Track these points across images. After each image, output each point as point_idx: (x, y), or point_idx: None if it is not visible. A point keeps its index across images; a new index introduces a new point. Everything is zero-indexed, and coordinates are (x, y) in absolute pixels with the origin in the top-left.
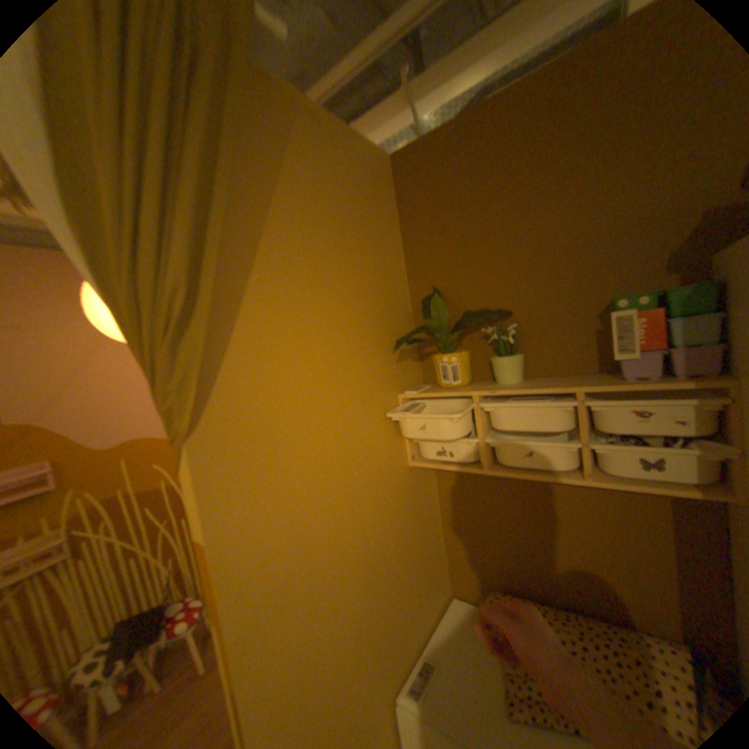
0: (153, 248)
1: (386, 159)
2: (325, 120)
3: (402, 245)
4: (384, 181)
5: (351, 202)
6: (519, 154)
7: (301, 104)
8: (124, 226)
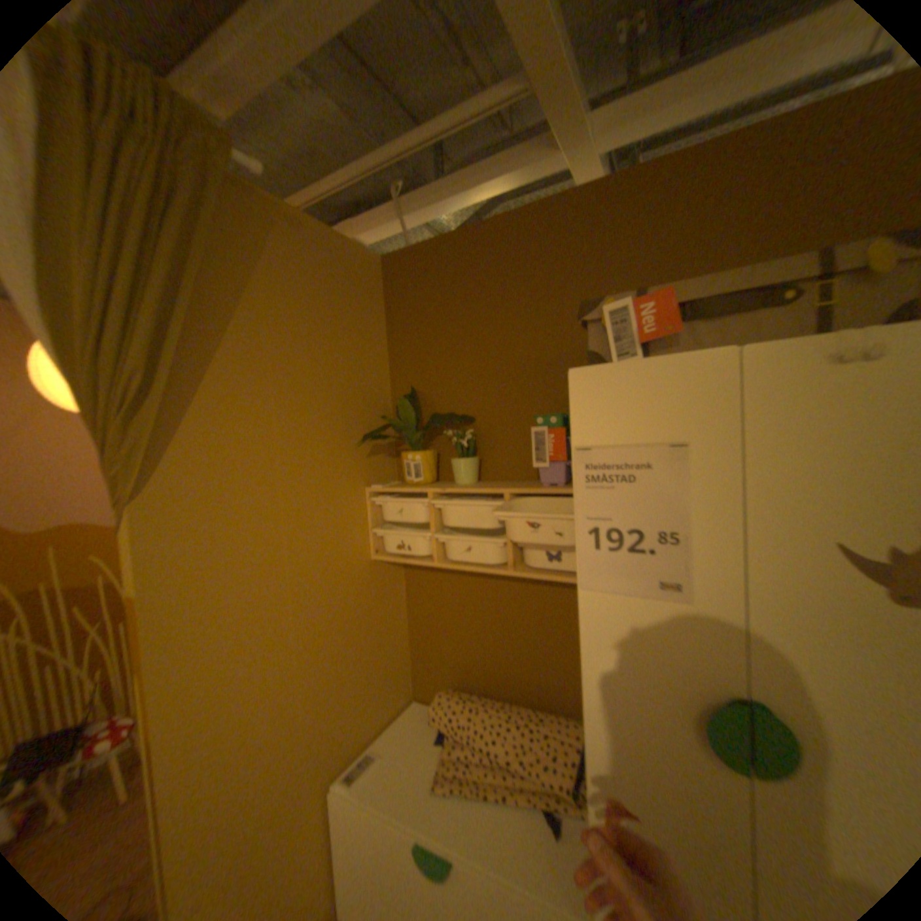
0: (116, 339)
1: (378, 261)
2: (310, 225)
3: (387, 343)
4: (372, 281)
5: (331, 301)
6: (486, 281)
7: (284, 211)
8: (93, 320)
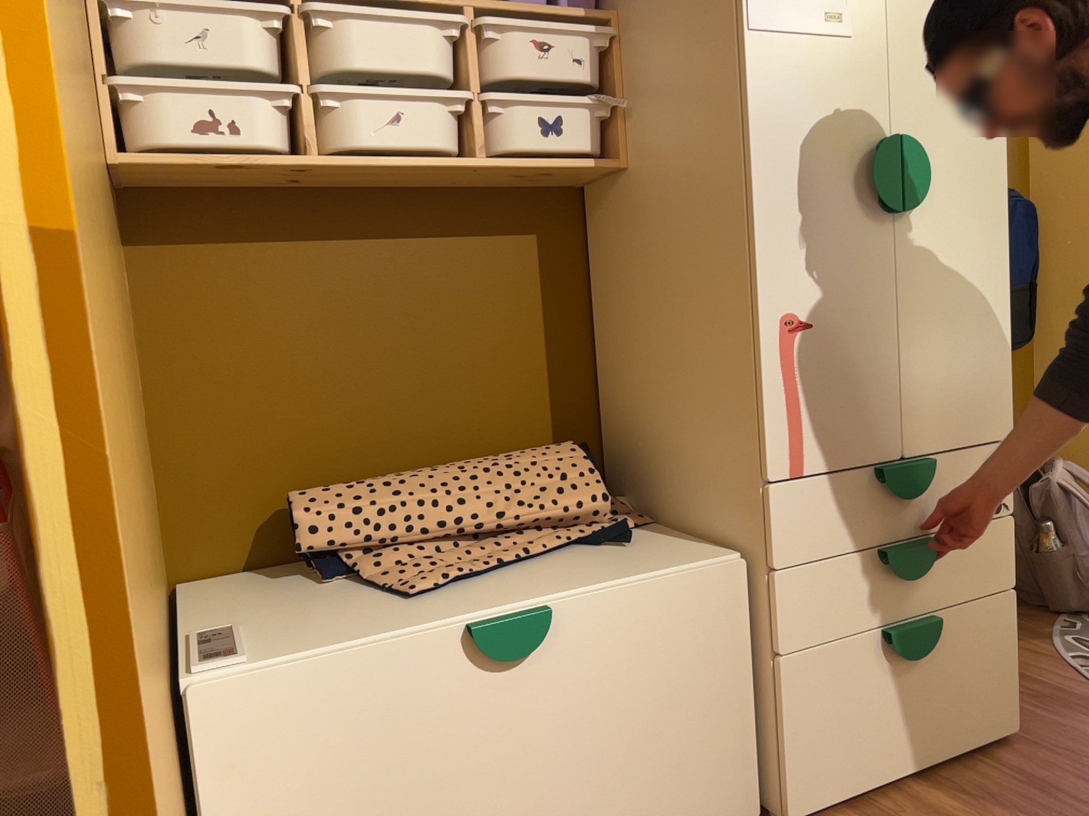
0: None
1: None
2: None
3: None
4: None
5: None
6: None
7: None
8: None
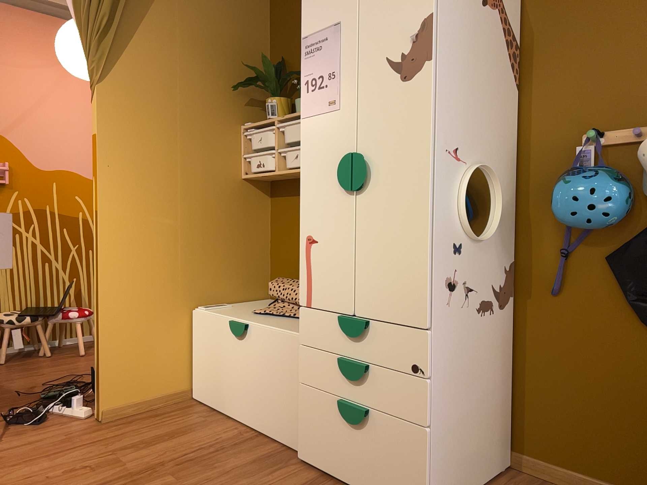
0: None
1: None
2: None
3: (270, 28)
4: None
5: None
6: None
7: None
8: None
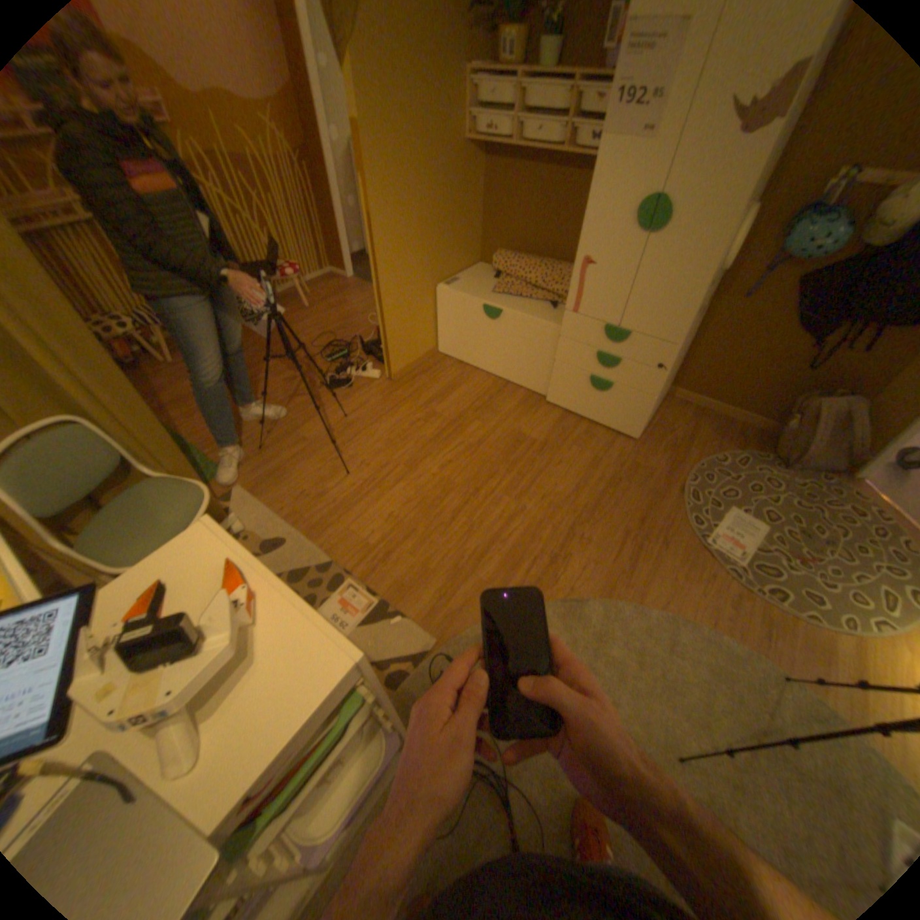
0: None
1: None
2: None
3: None
4: None
5: None
6: None
7: None
8: None
